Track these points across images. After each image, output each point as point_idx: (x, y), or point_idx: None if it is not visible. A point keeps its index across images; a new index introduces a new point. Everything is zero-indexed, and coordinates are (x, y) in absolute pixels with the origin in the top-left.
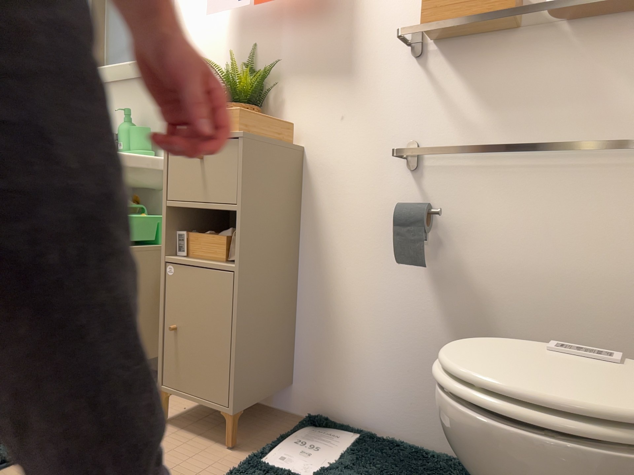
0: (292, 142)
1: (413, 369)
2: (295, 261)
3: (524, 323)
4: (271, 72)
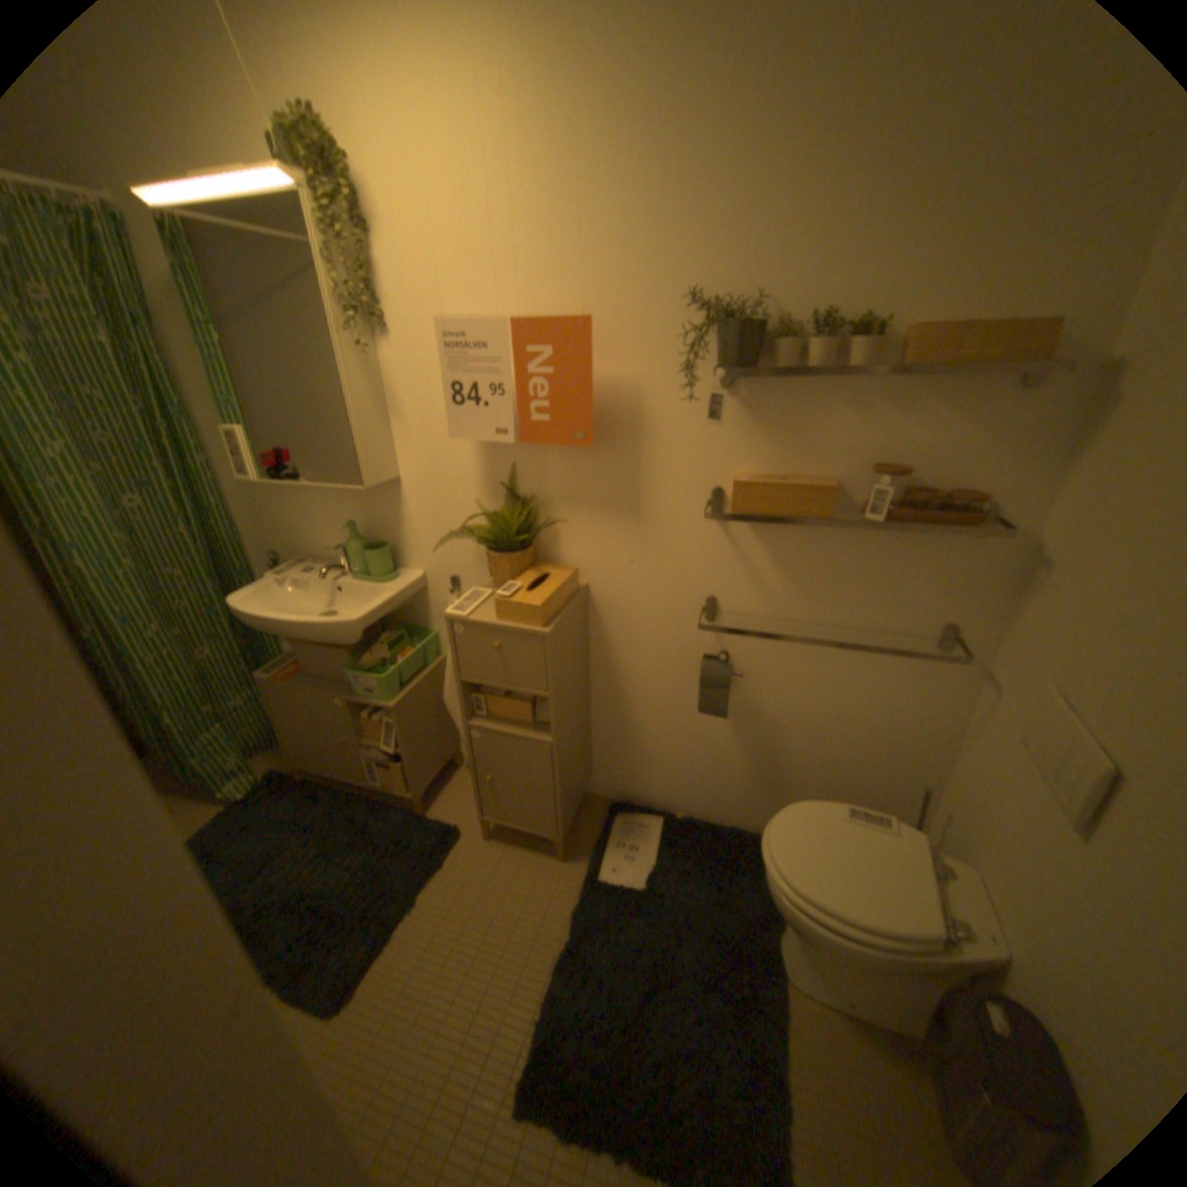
0: (580, 588)
1: (707, 771)
2: (588, 685)
3: (806, 746)
4: (540, 501)
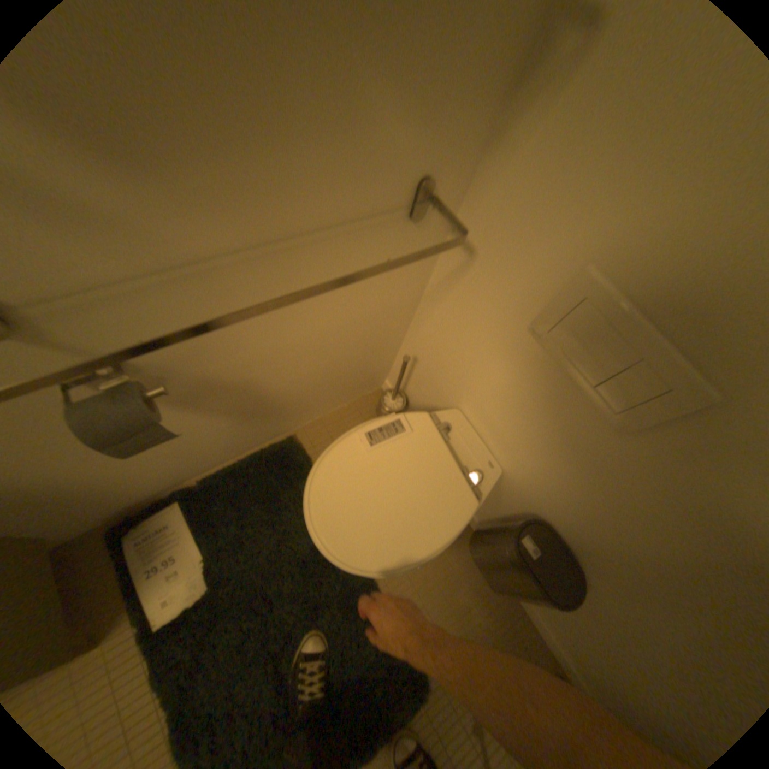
0: None
1: (190, 447)
2: None
3: (284, 374)
4: None
